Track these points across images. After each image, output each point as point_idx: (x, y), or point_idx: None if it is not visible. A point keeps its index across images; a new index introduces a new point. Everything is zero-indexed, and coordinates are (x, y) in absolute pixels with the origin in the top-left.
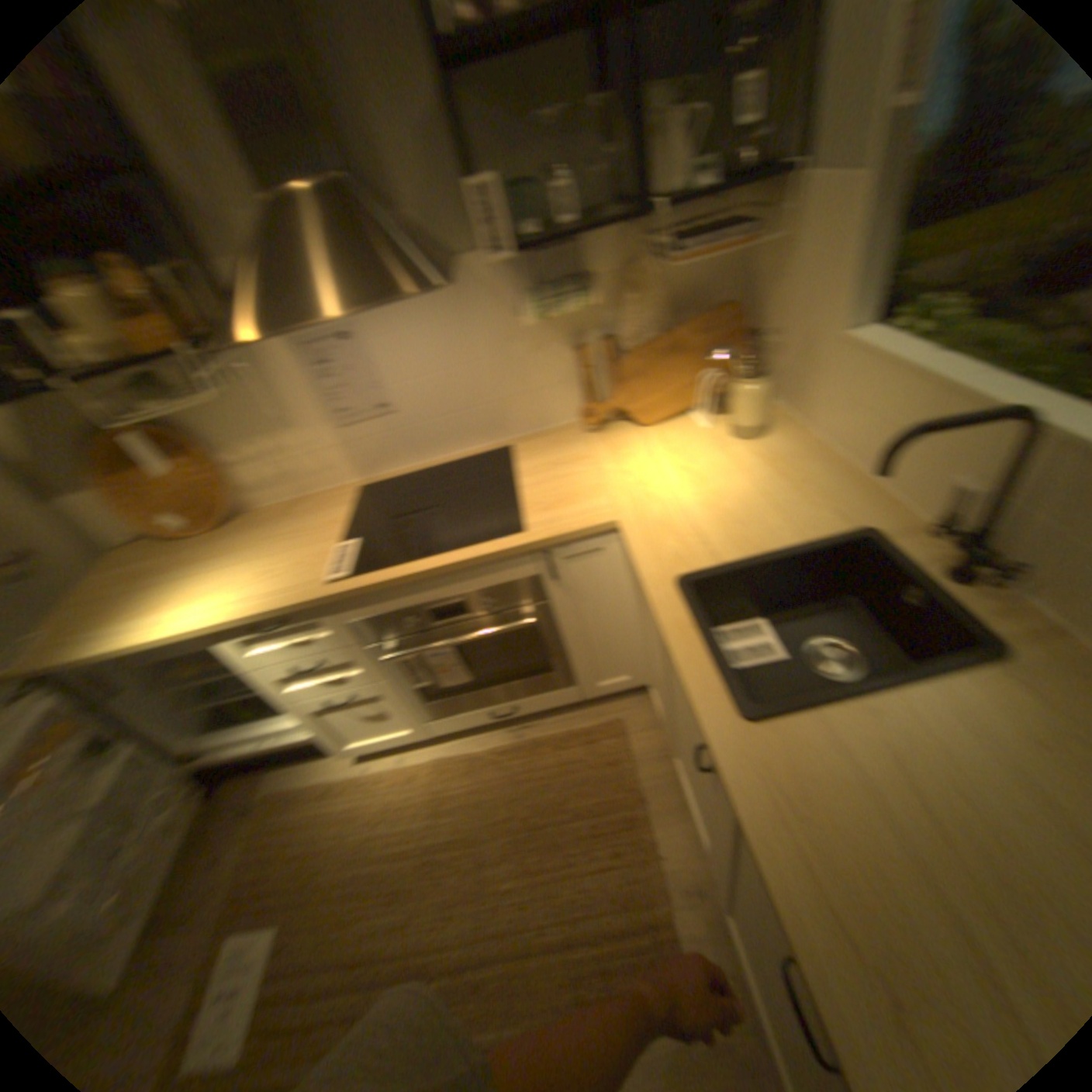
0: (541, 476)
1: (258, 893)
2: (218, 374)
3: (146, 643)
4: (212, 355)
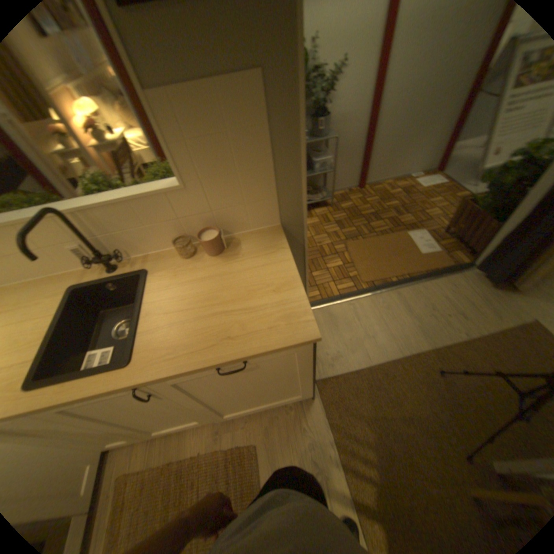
0: None
1: None
2: None
3: None
4: None
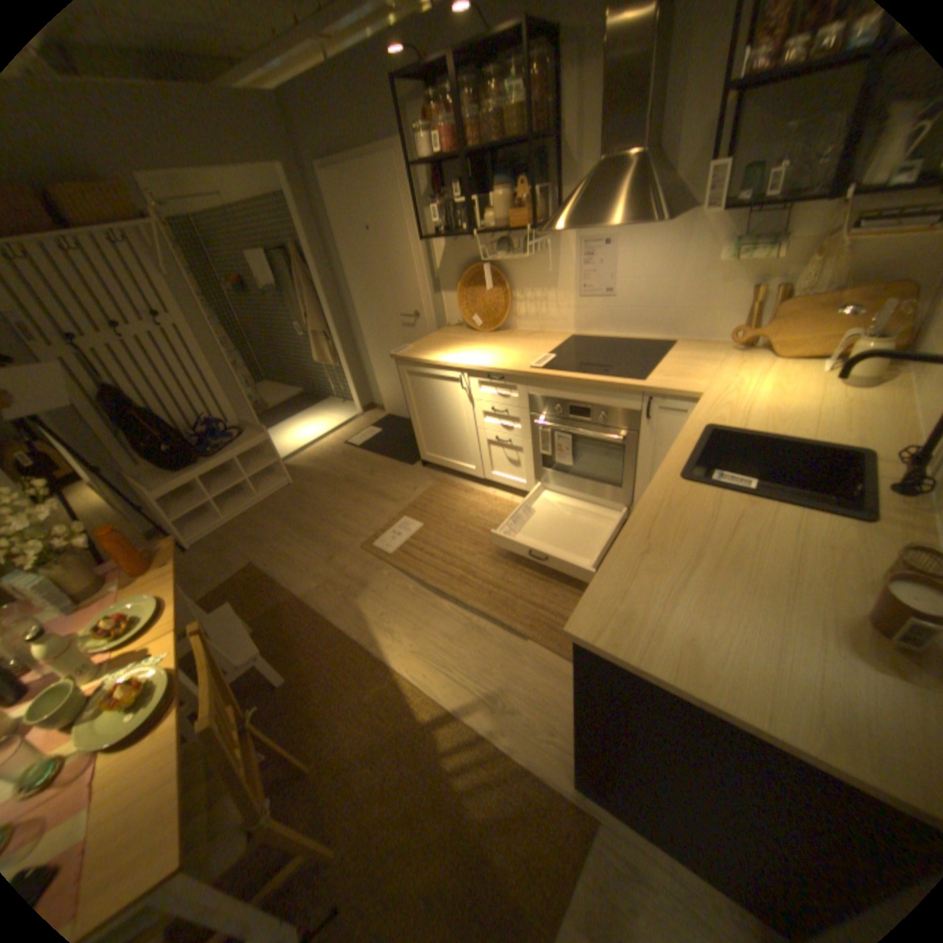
0: (682, 362)
1: (429, 508)
2: (541, 250)
3: (452, 363)
4: (543, 239)
